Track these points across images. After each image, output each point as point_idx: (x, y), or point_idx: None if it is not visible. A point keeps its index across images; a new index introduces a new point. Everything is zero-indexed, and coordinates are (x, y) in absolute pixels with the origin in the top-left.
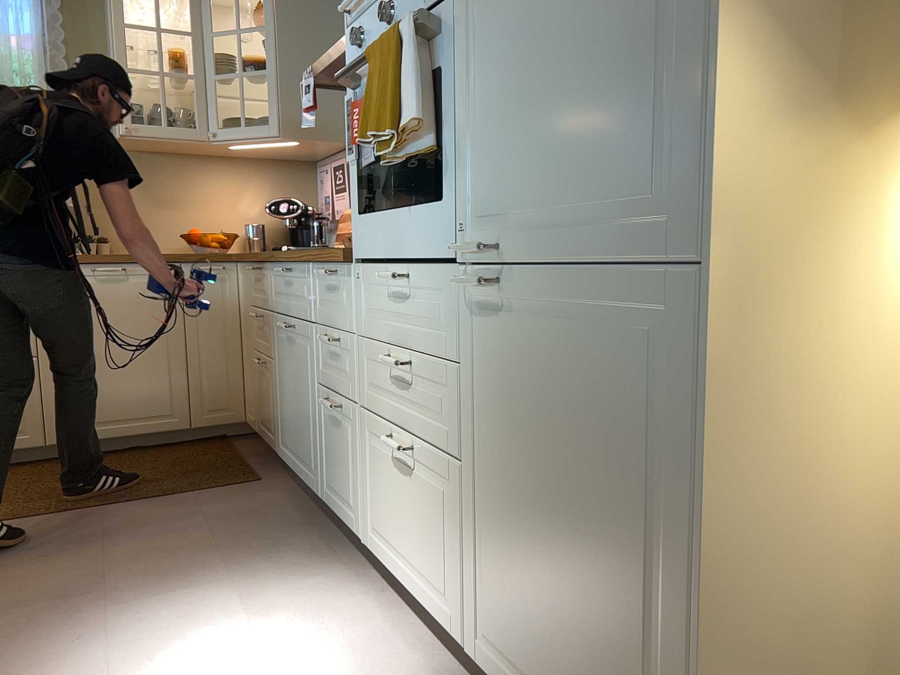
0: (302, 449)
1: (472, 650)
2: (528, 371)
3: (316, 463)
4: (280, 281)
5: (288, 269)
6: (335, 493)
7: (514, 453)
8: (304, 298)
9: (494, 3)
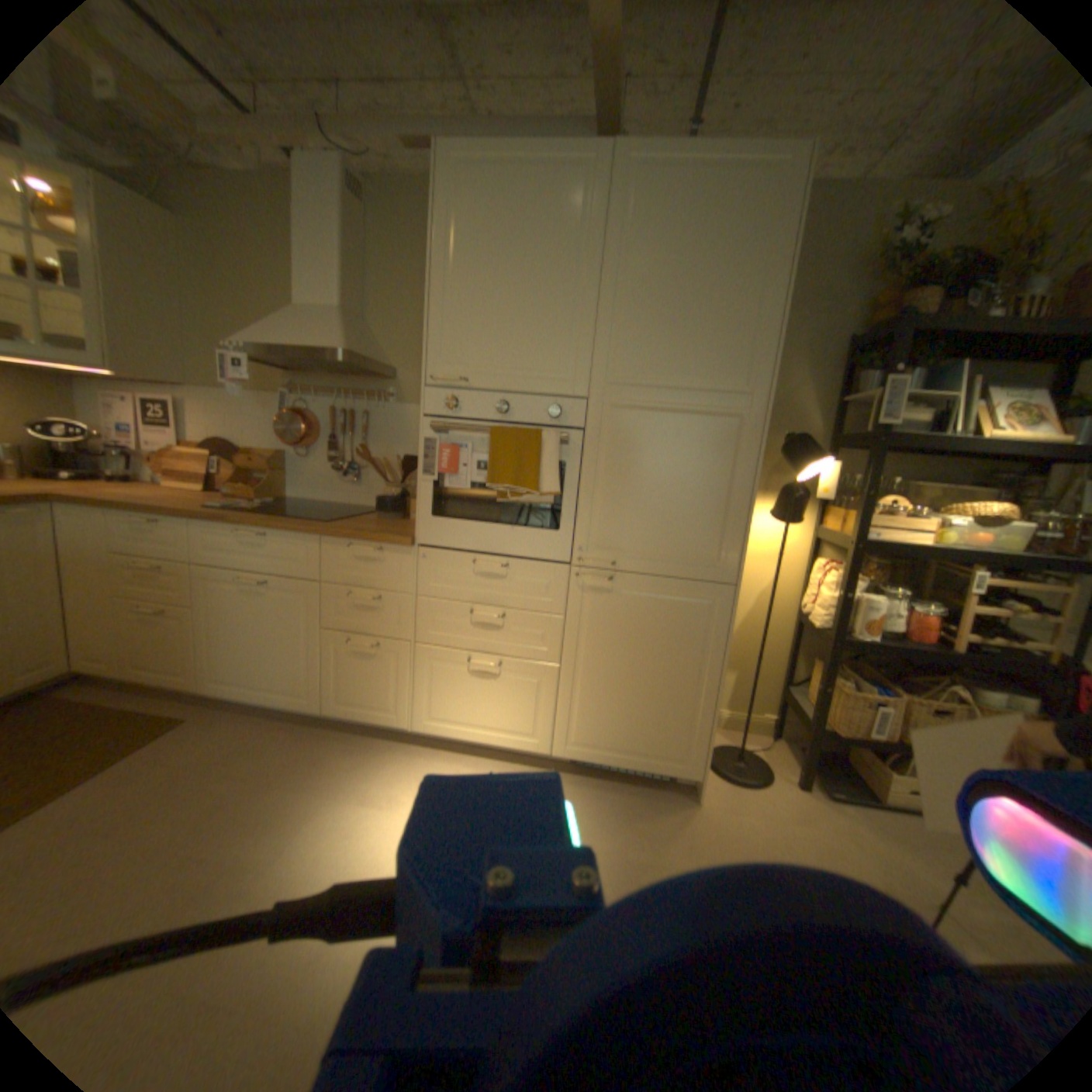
0: (274, 683)
1: (552, 751)
2: (621, 616)
3: (311, 688)
4: (226, 541)
5: (259, 535)
6: (352, 706)
7: (605, 652)
8: (295, 561)
9: (614, 450)
